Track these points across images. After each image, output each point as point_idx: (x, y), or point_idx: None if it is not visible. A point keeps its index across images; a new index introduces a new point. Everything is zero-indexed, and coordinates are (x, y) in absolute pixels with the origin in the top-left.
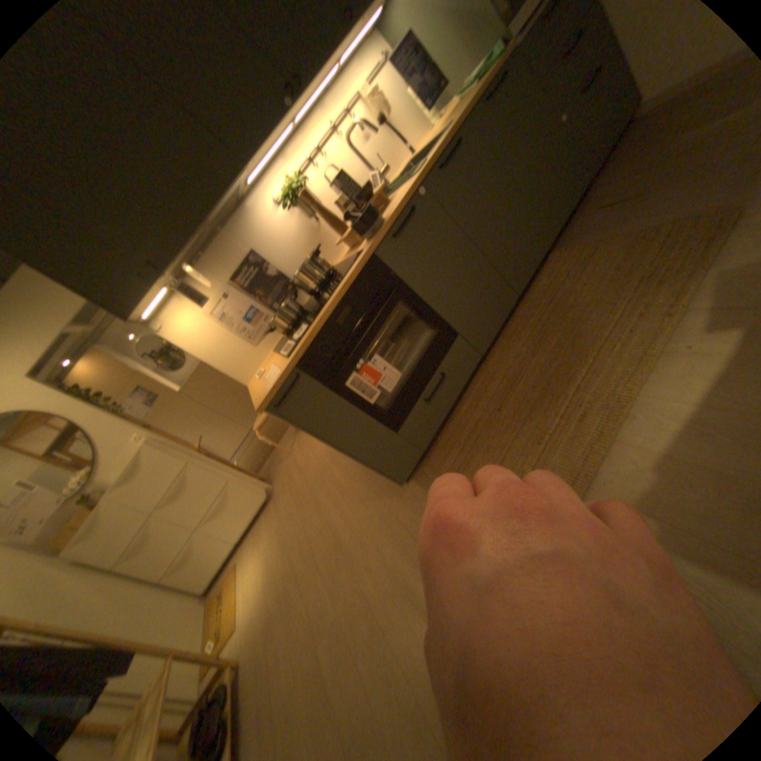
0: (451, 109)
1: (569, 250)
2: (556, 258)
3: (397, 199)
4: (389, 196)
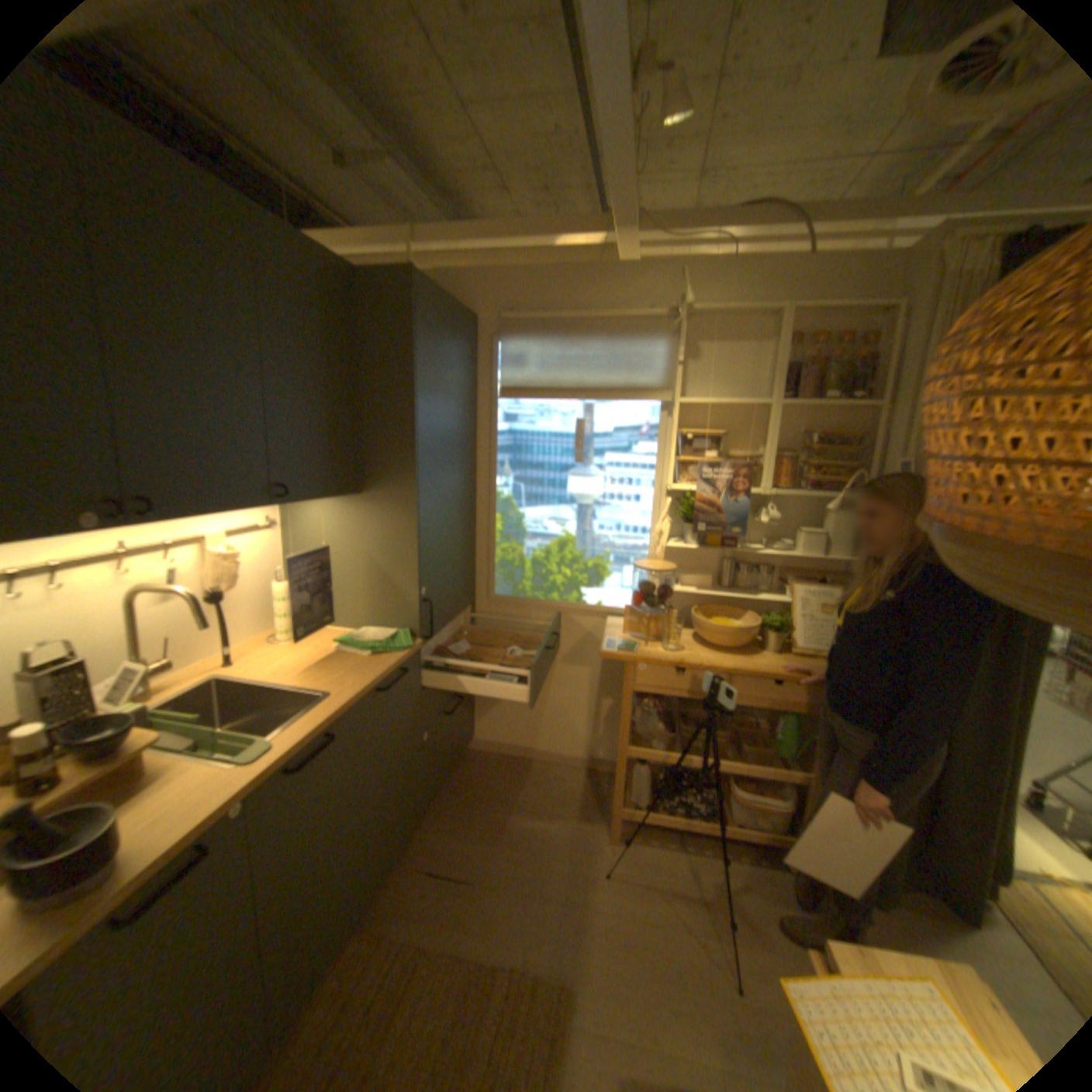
0: (322, 661)
1: (375, 953)
2: (353, 960)
3: (180, 820)
4: (148, 765)
